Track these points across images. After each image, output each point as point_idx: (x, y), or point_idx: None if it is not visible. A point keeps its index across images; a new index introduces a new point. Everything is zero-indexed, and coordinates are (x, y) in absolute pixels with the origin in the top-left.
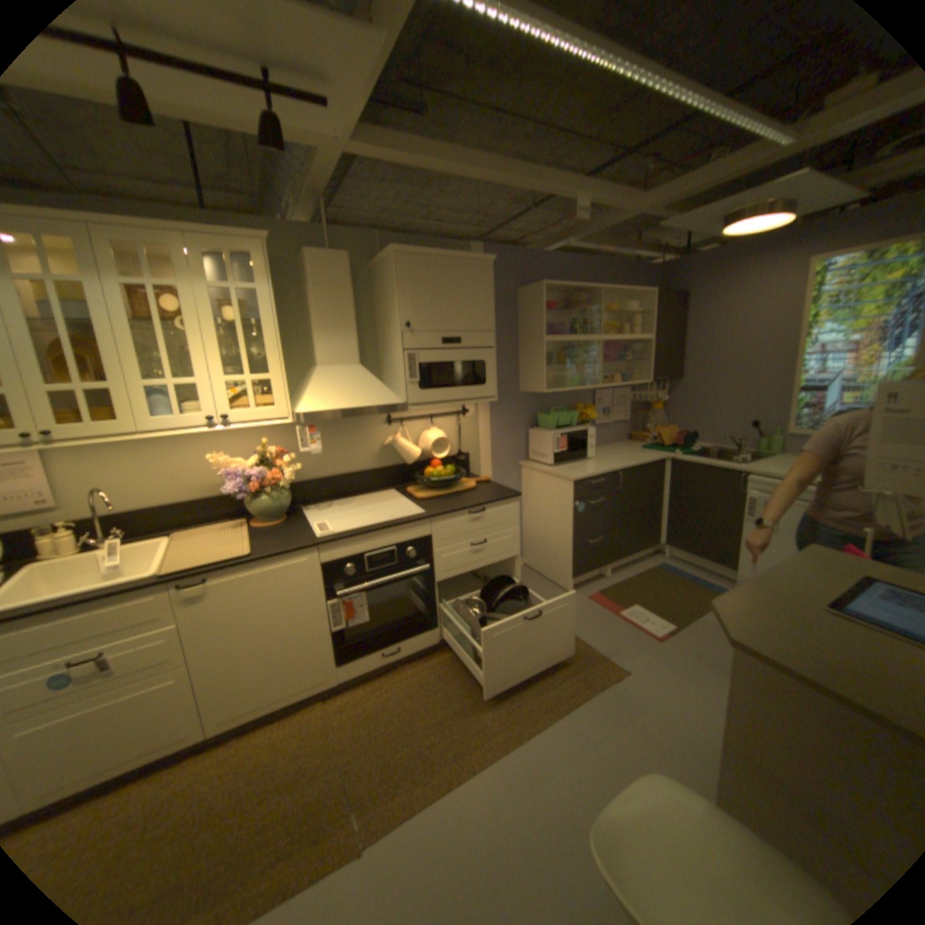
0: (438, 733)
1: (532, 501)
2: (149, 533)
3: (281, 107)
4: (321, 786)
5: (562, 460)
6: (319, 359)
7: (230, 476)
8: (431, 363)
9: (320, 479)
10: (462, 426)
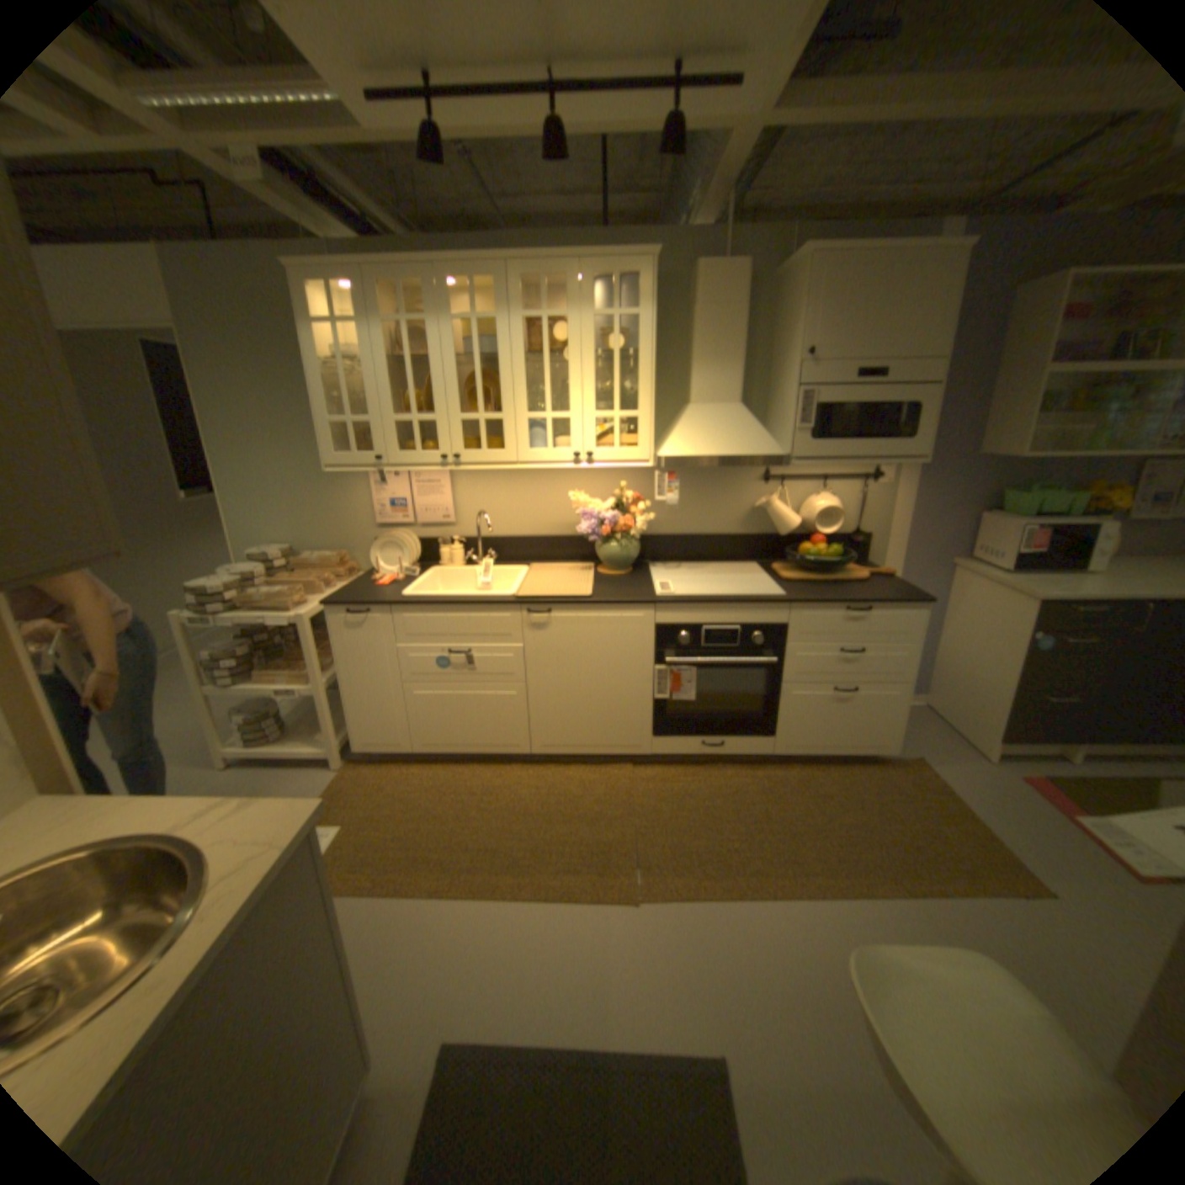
0: (746, 844)
1: (964, 619)
2: (514, 562)
3: (691, 100)
4: (617, 836)
5: (1032, 567)
6: (694, 397)
7: (586, 518)
8: (836, 404)
9: (673, 536)
10: (869, 496)
